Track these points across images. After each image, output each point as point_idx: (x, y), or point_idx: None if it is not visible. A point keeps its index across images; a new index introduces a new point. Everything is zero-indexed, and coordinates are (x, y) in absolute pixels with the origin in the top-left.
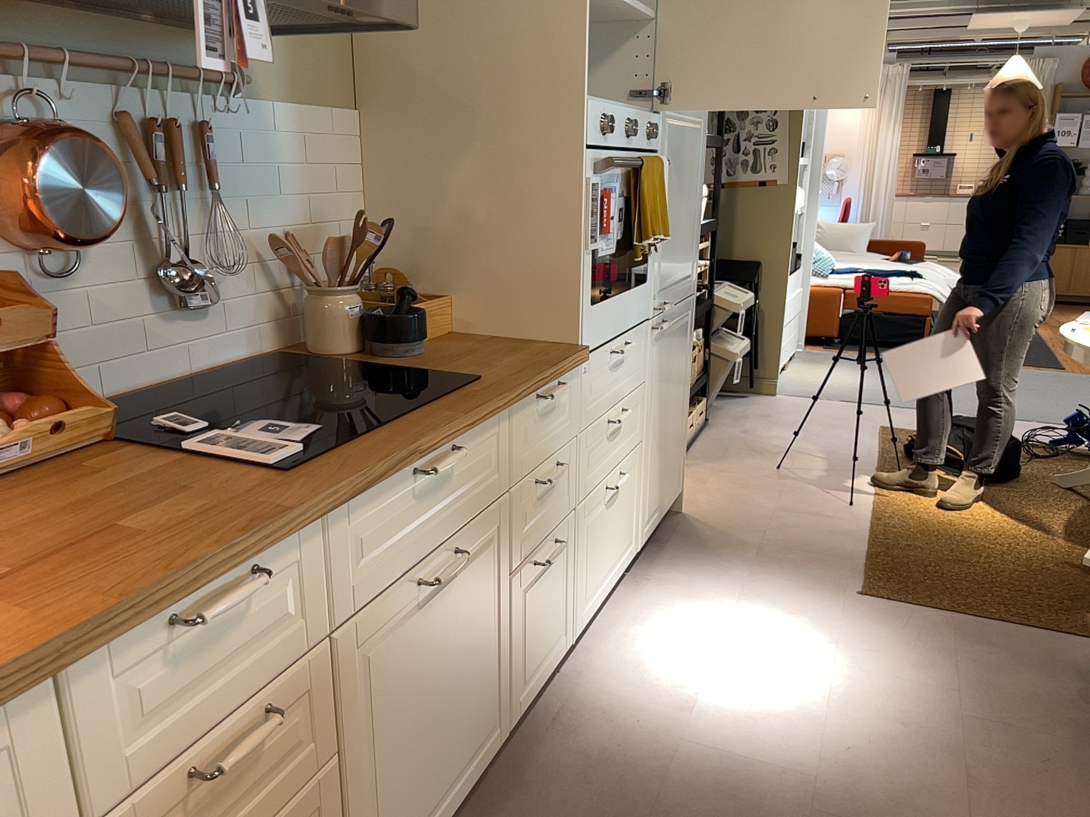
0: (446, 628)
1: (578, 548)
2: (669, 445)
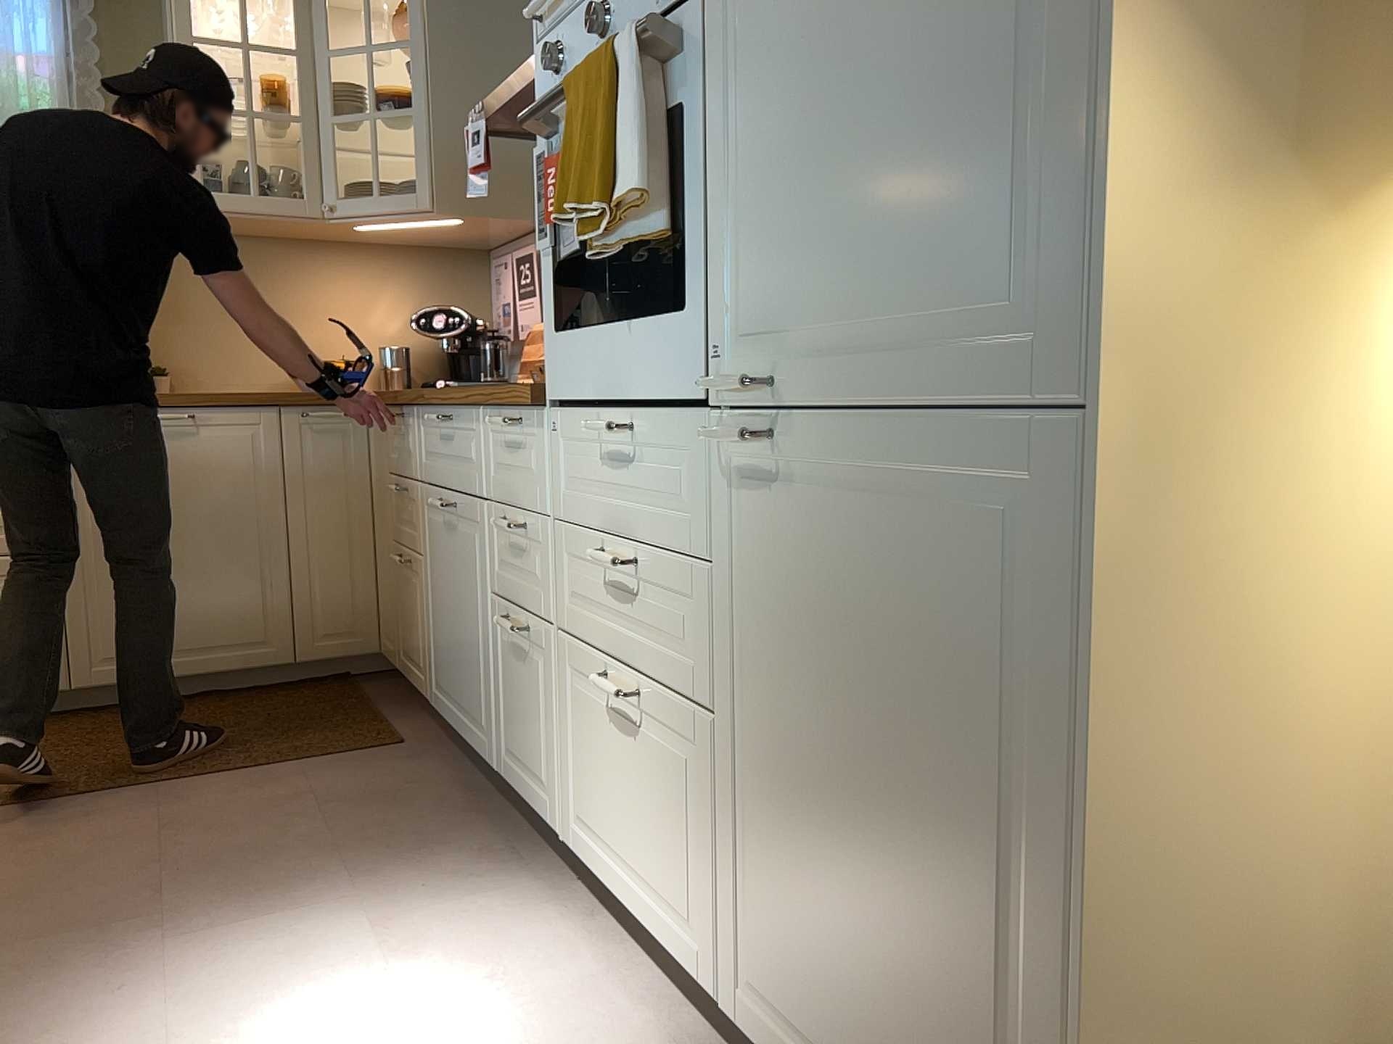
0: (455, 563)
1: (562, 699)
2: (881, 931)
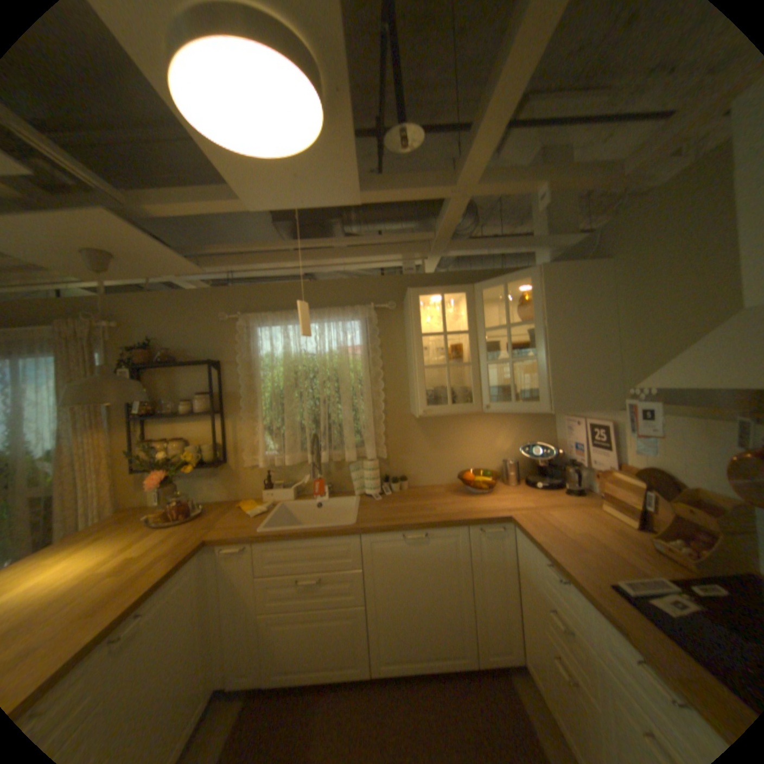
0: None
1: None
2: None
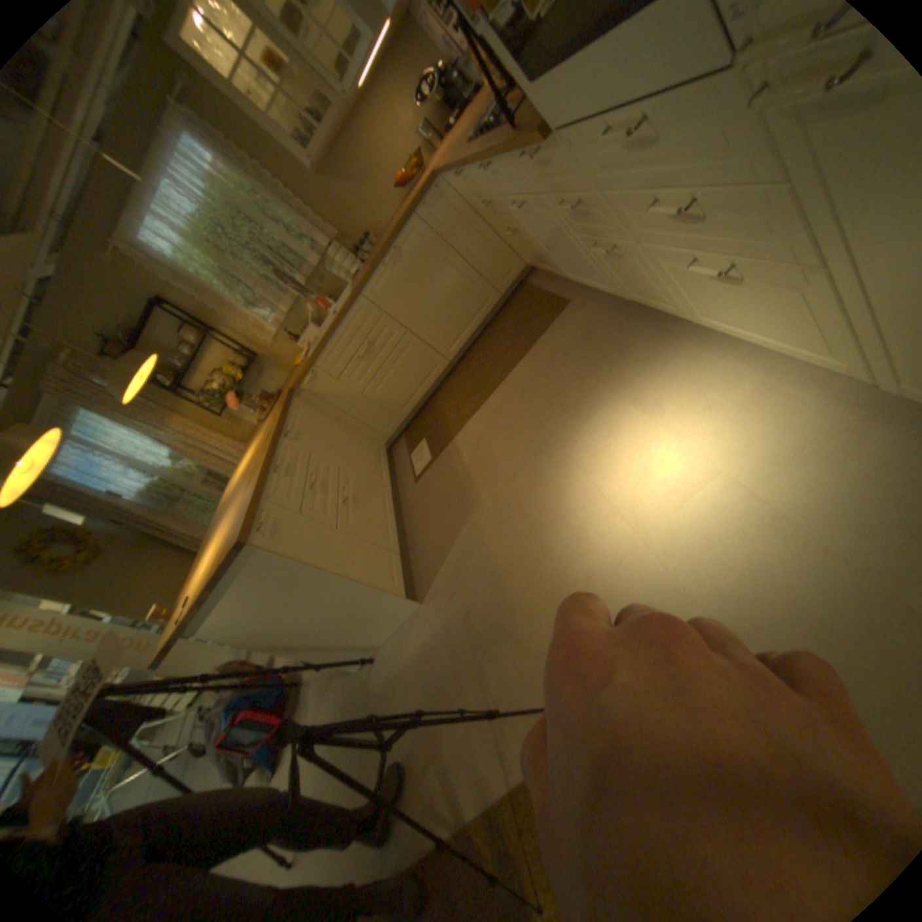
0: (544, 223)
1: (659, 267)
2: None
